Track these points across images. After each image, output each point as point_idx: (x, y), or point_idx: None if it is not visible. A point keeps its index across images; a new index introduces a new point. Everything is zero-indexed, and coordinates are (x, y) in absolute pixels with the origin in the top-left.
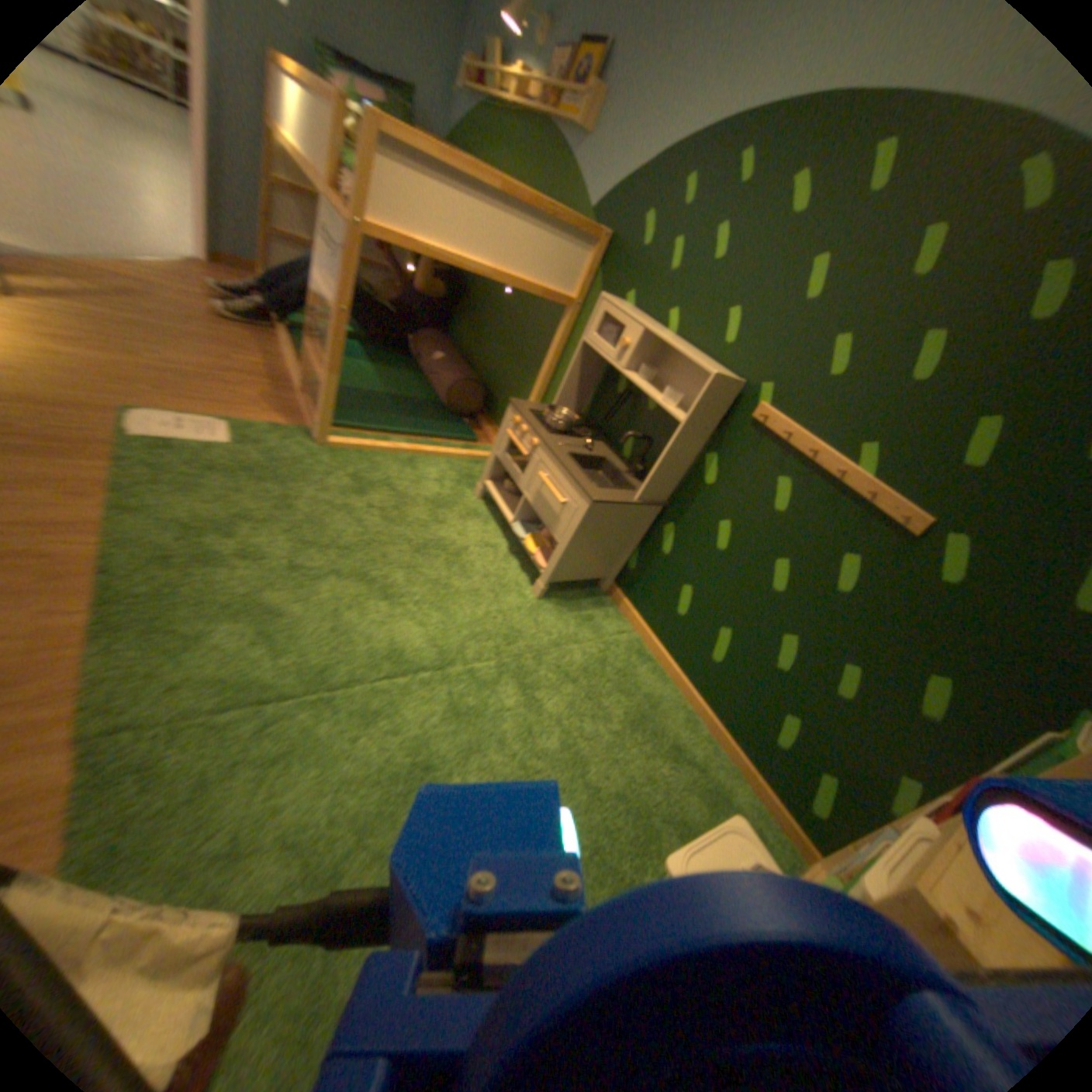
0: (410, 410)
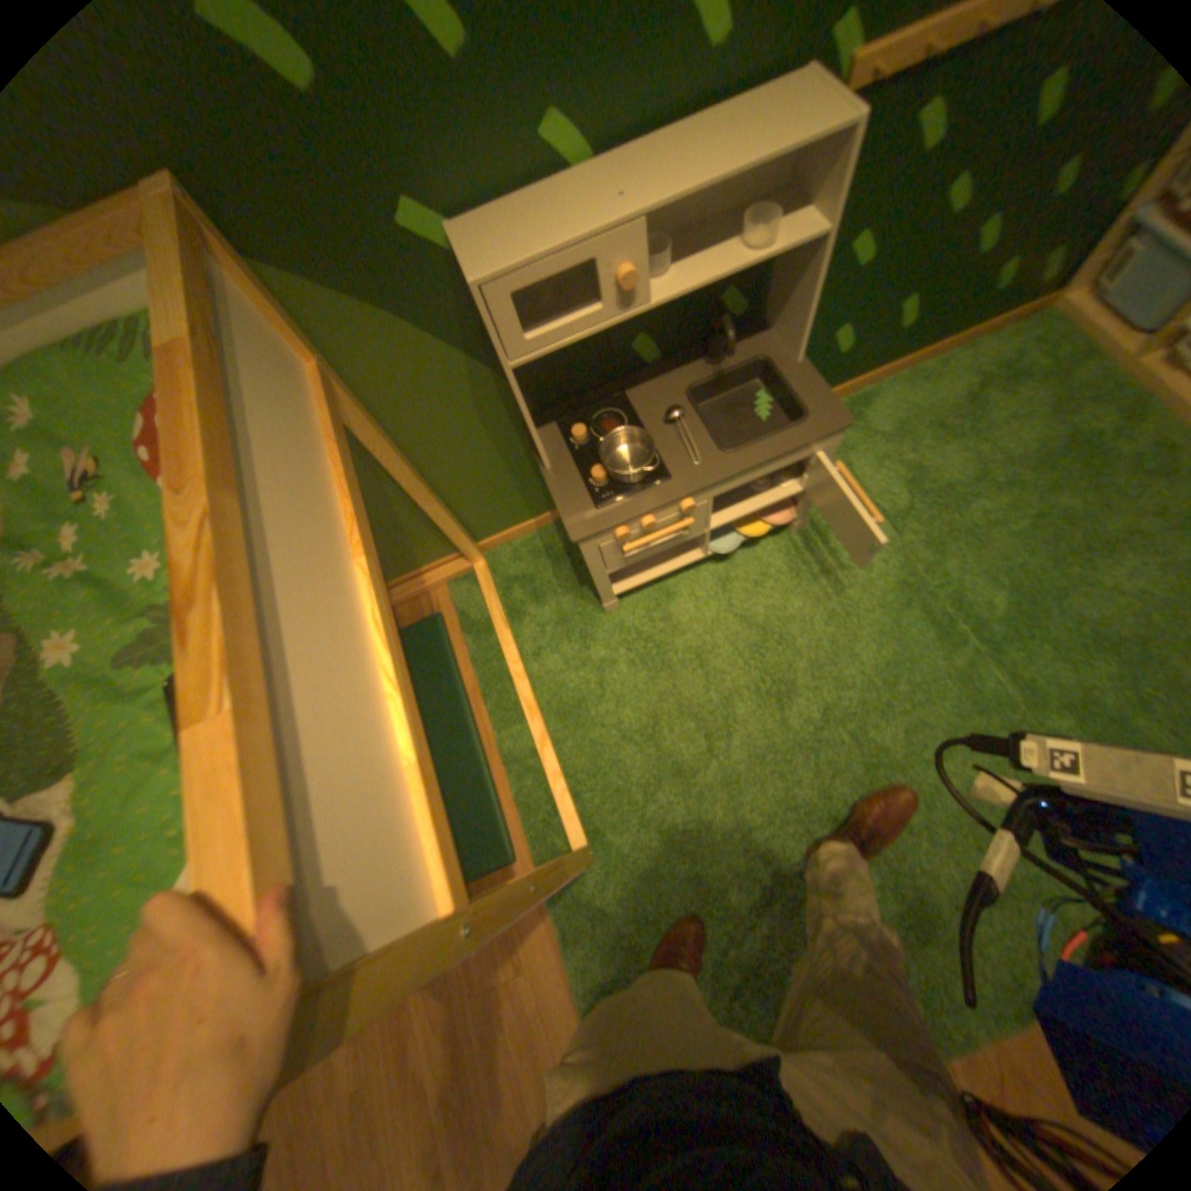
0: None
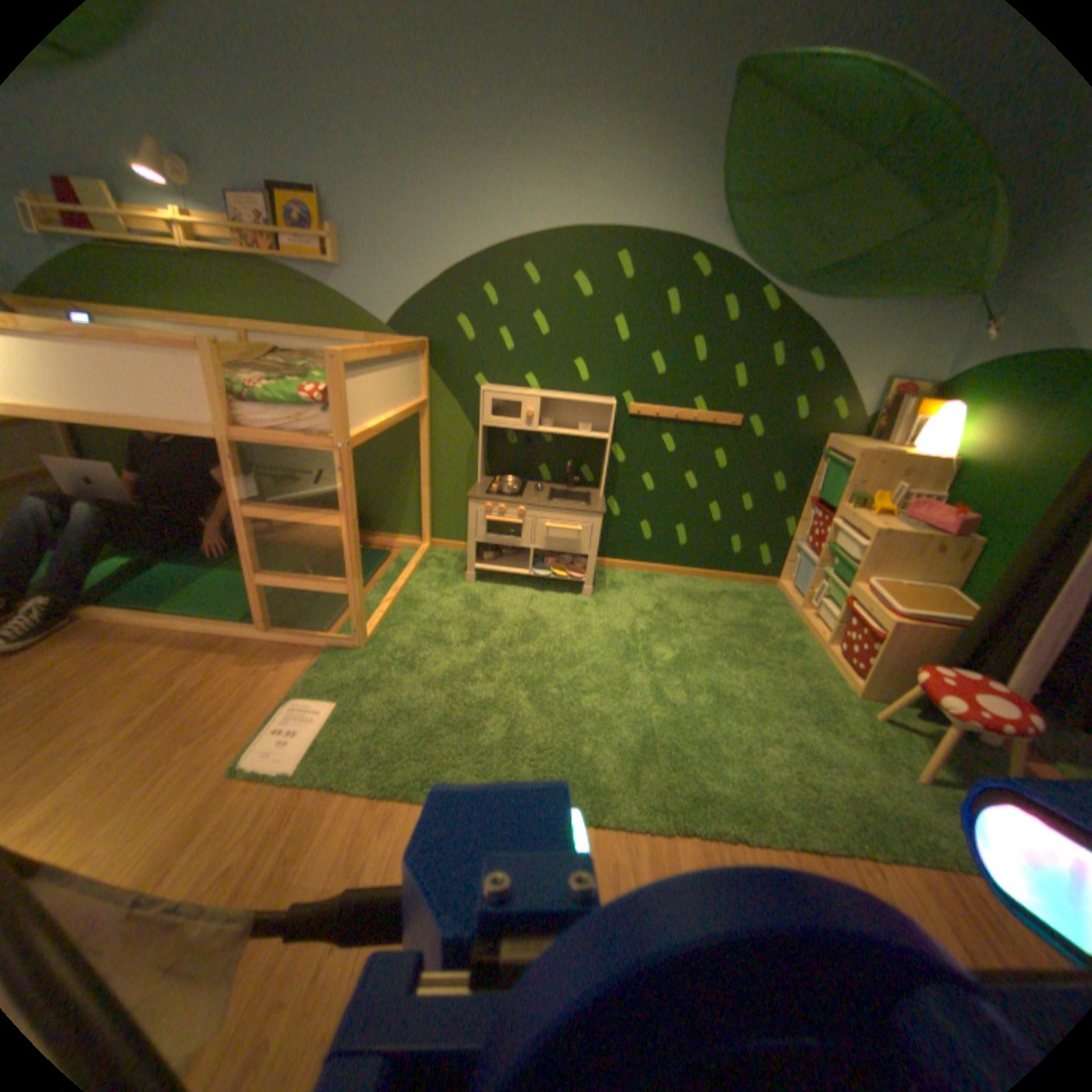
0: (319, 572)
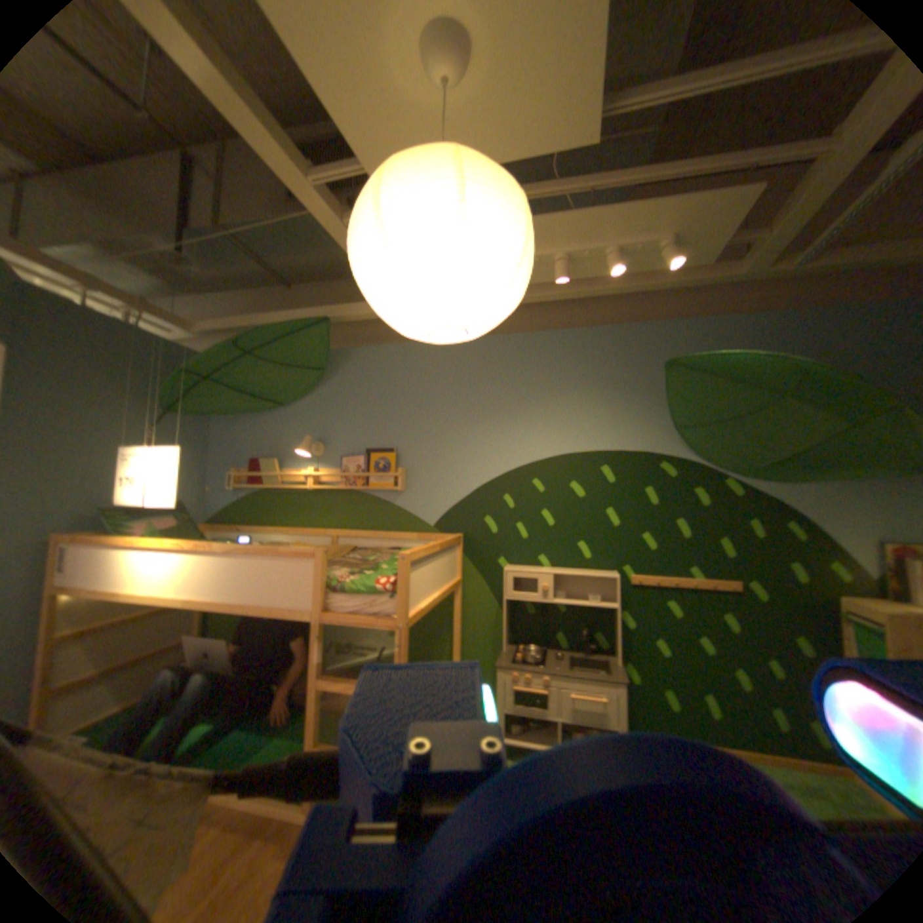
0: None
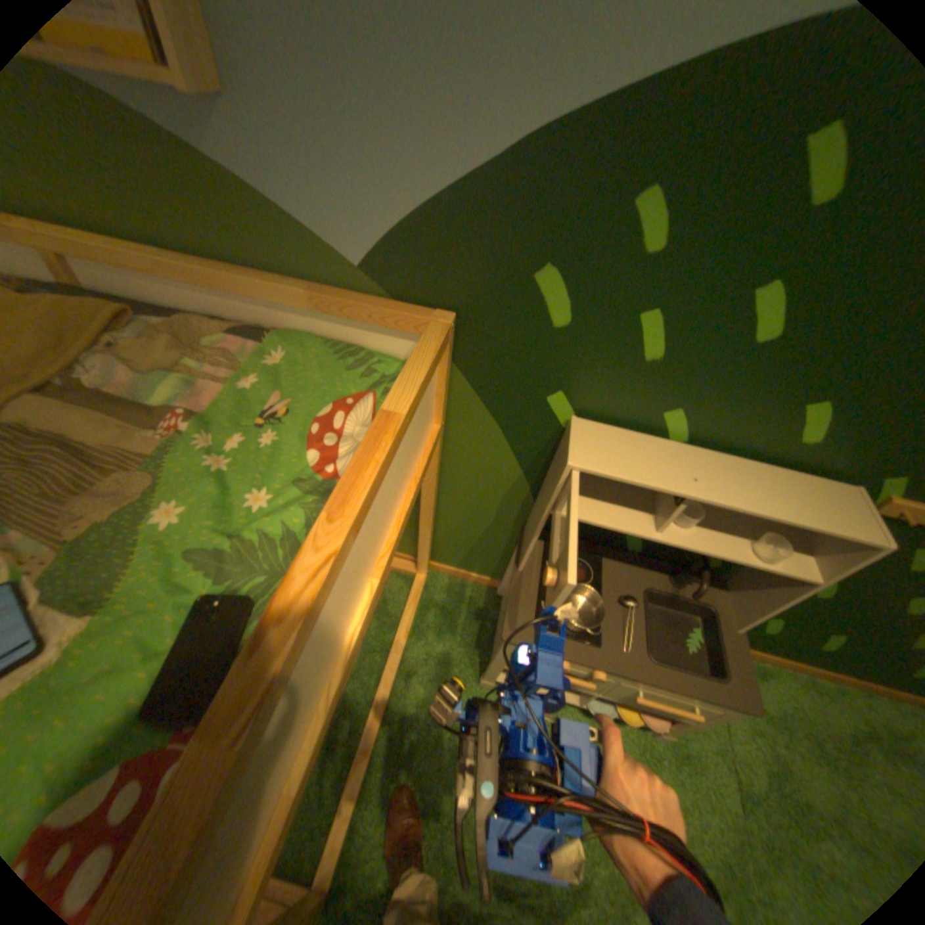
0: None
